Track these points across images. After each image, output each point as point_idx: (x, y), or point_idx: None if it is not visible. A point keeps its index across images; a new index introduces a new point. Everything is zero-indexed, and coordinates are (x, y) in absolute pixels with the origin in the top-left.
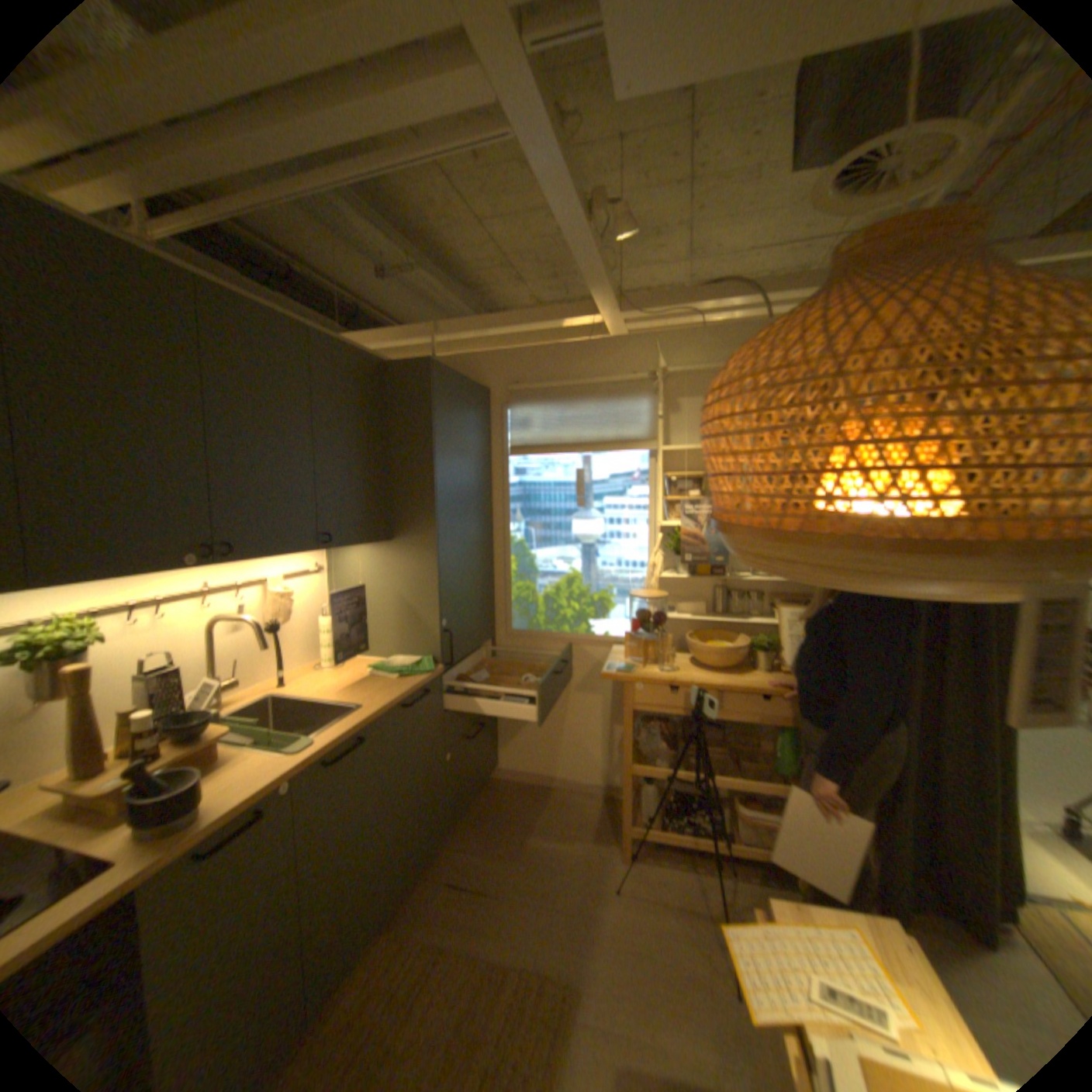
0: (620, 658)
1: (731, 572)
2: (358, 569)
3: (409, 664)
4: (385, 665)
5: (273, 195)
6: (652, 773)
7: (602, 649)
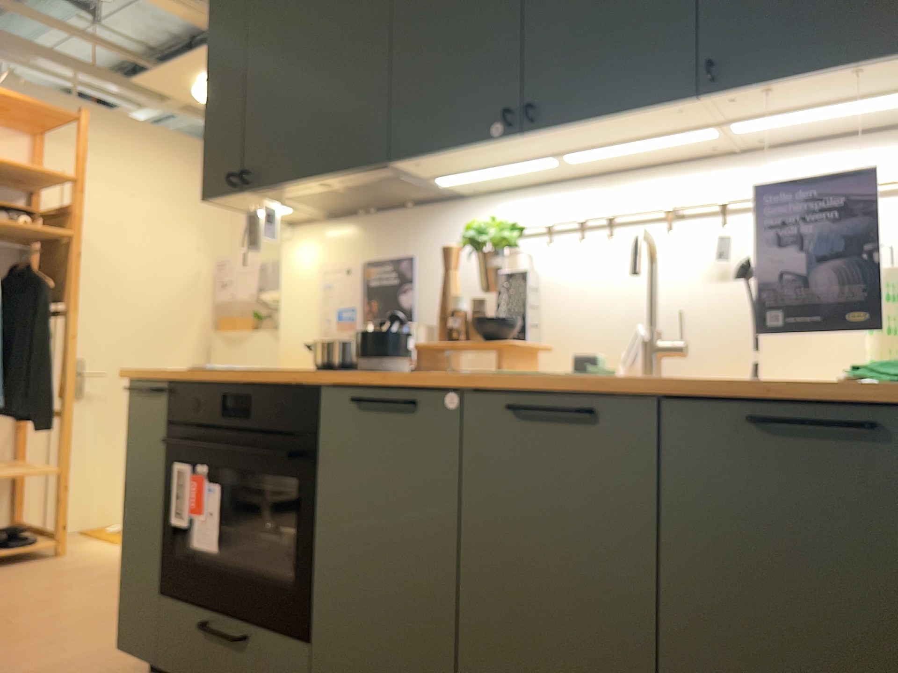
0: None
1: None
2: None
3: None
4: None
5: None
6: None
7: None
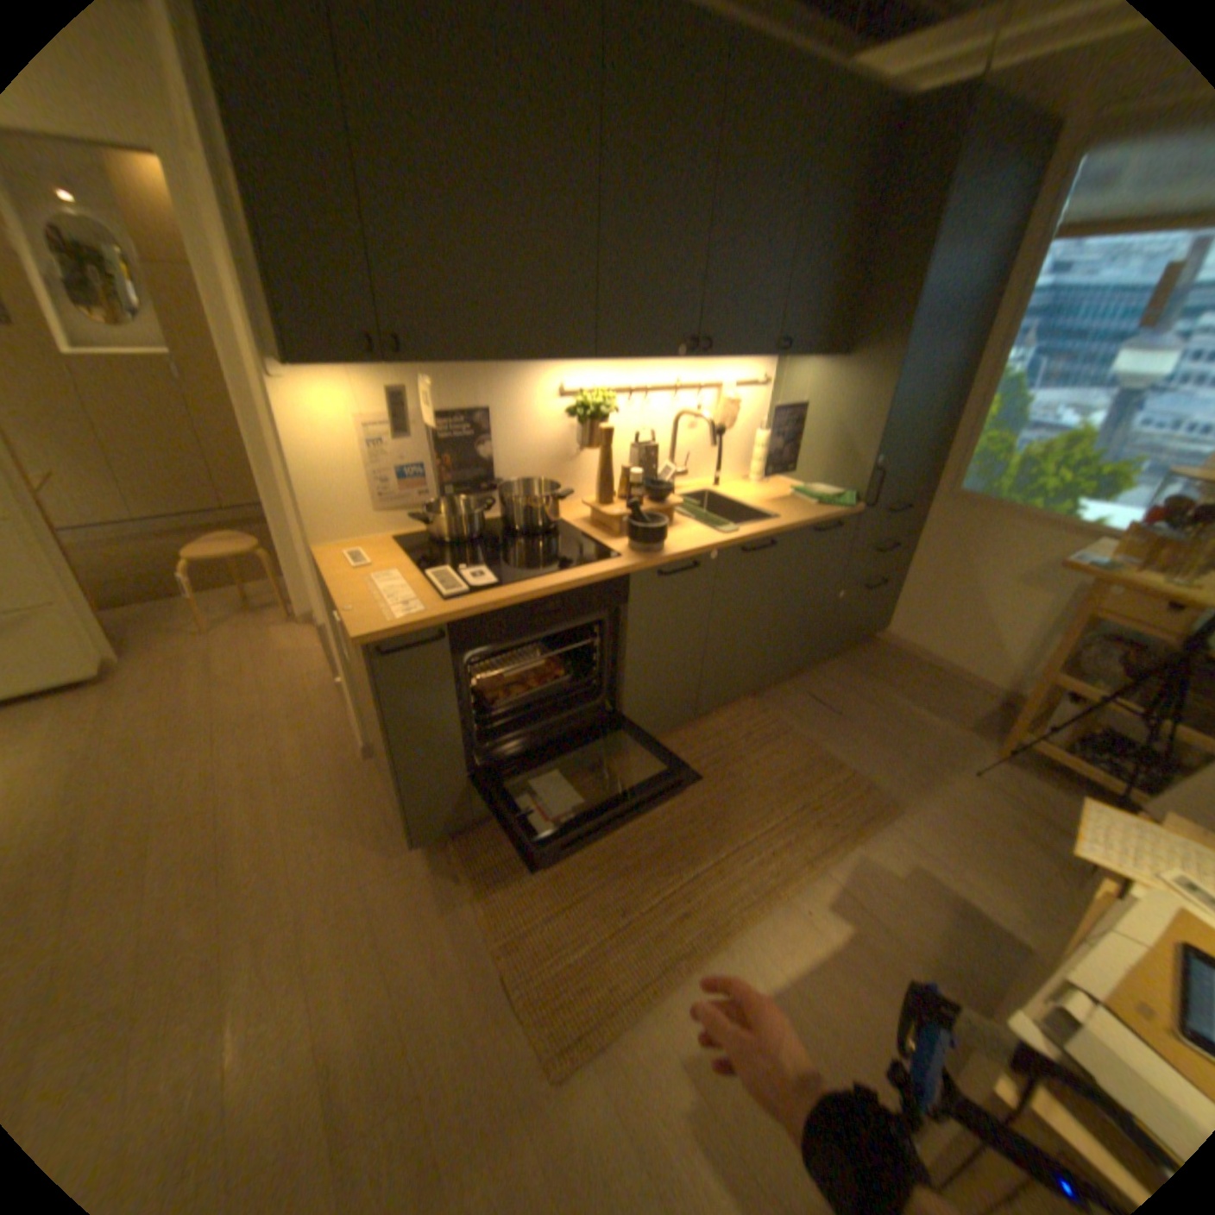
0: (1106, 553)
1: None
2: (803, 387)
3: (830, 495)
4: (806, 490)
5: None
6: (1084, 690)
7: (1084, 539)
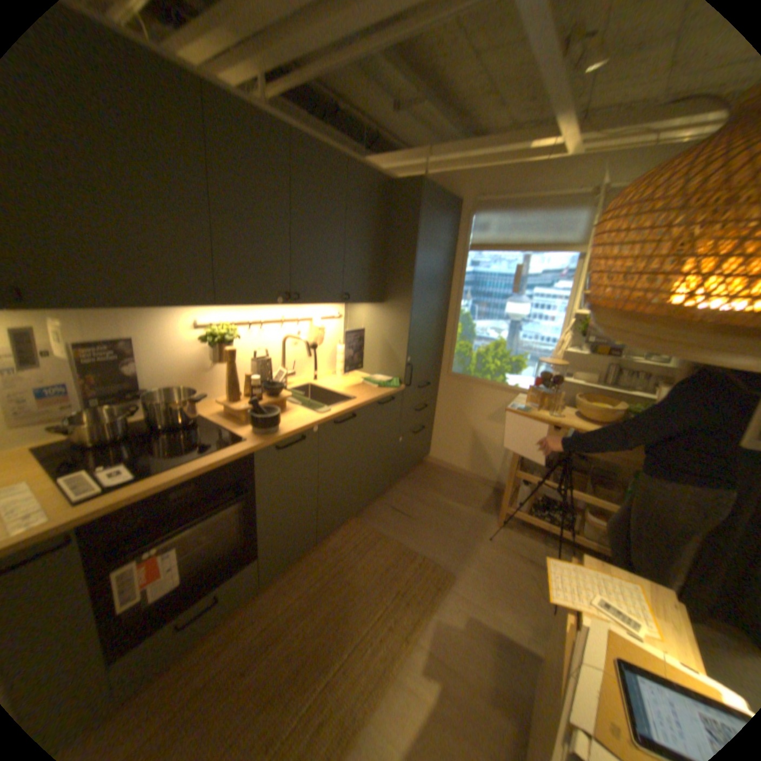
0: (523, 402)
1: (627, 355)
2: (362, 319)
3: (385, 380)
4: (371, 378)
5: (337, 59)
6: (529, 478)
7: (512, 394)
